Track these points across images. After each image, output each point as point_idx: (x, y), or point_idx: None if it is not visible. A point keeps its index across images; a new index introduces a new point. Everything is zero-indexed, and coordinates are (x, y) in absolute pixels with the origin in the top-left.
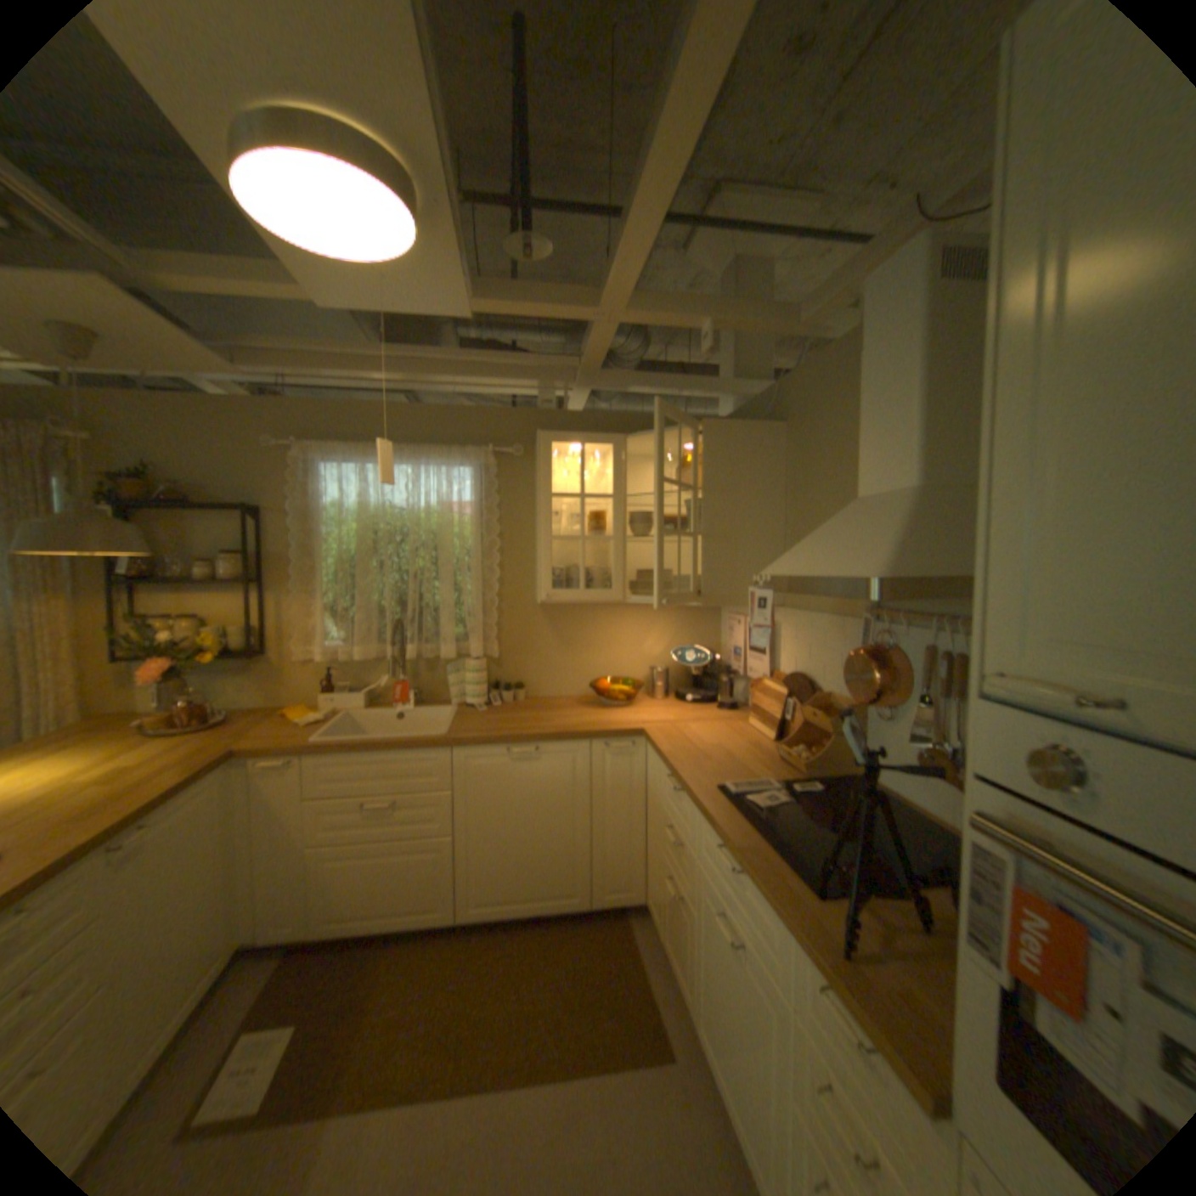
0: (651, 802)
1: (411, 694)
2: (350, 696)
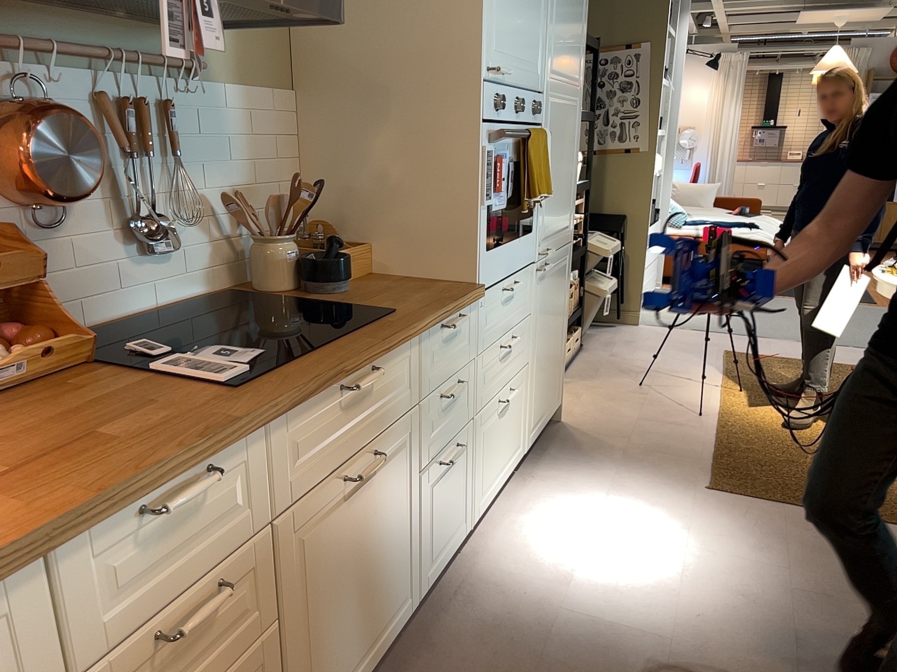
0: None
1: None
2: None
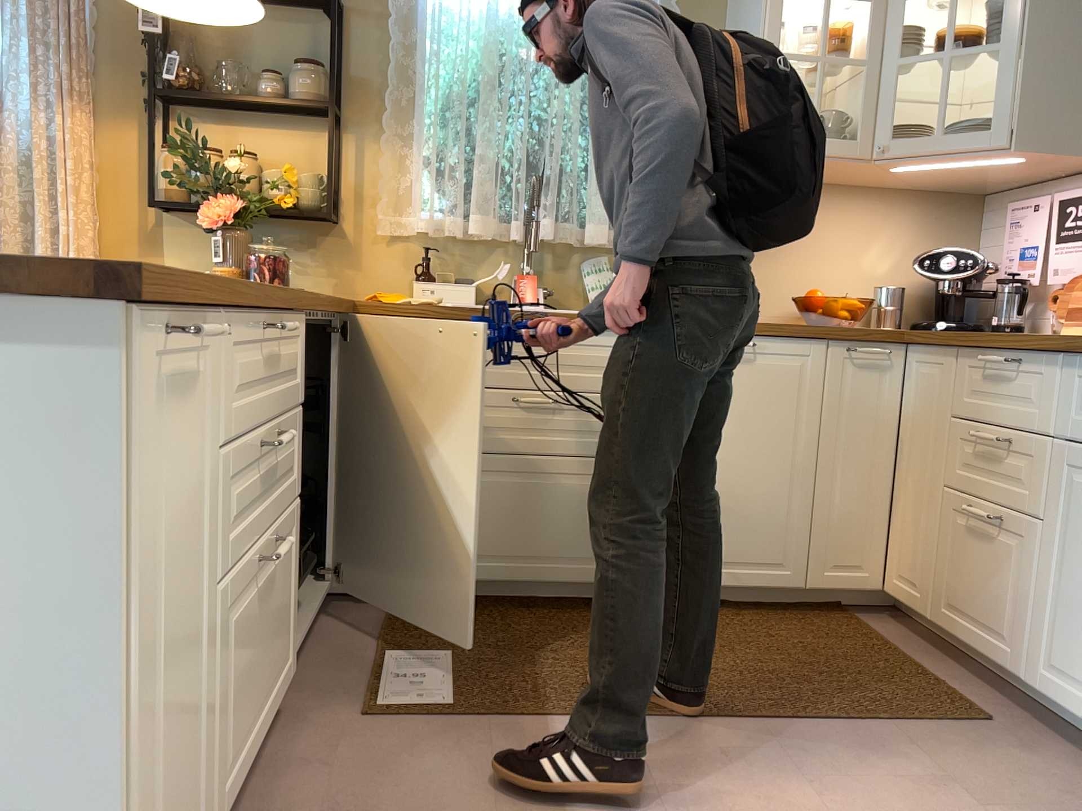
0: (914, 432)
1: (541, 290)
2: (457, 285)
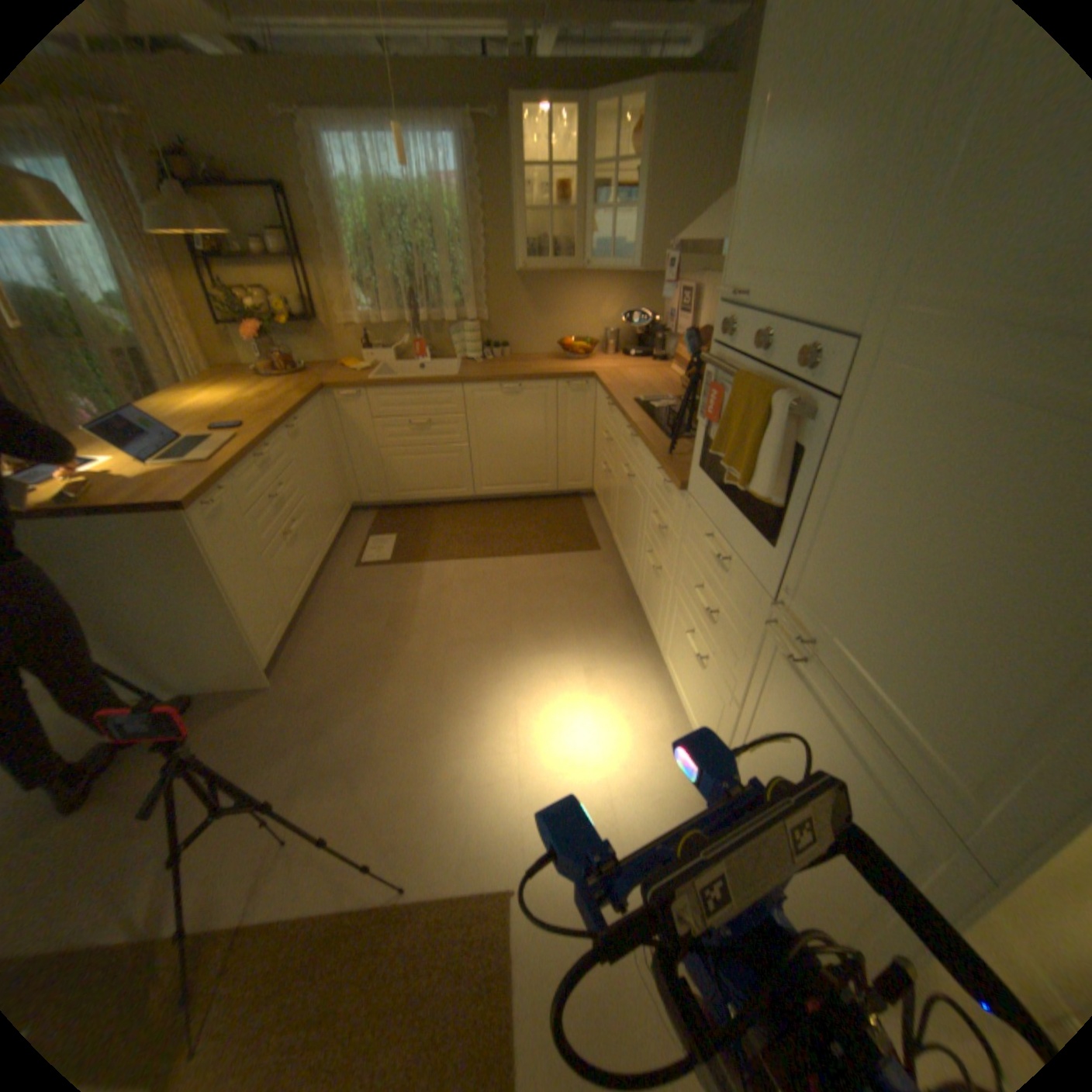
0: (596, 423)
1: (427, 351)
2: (384, 352)
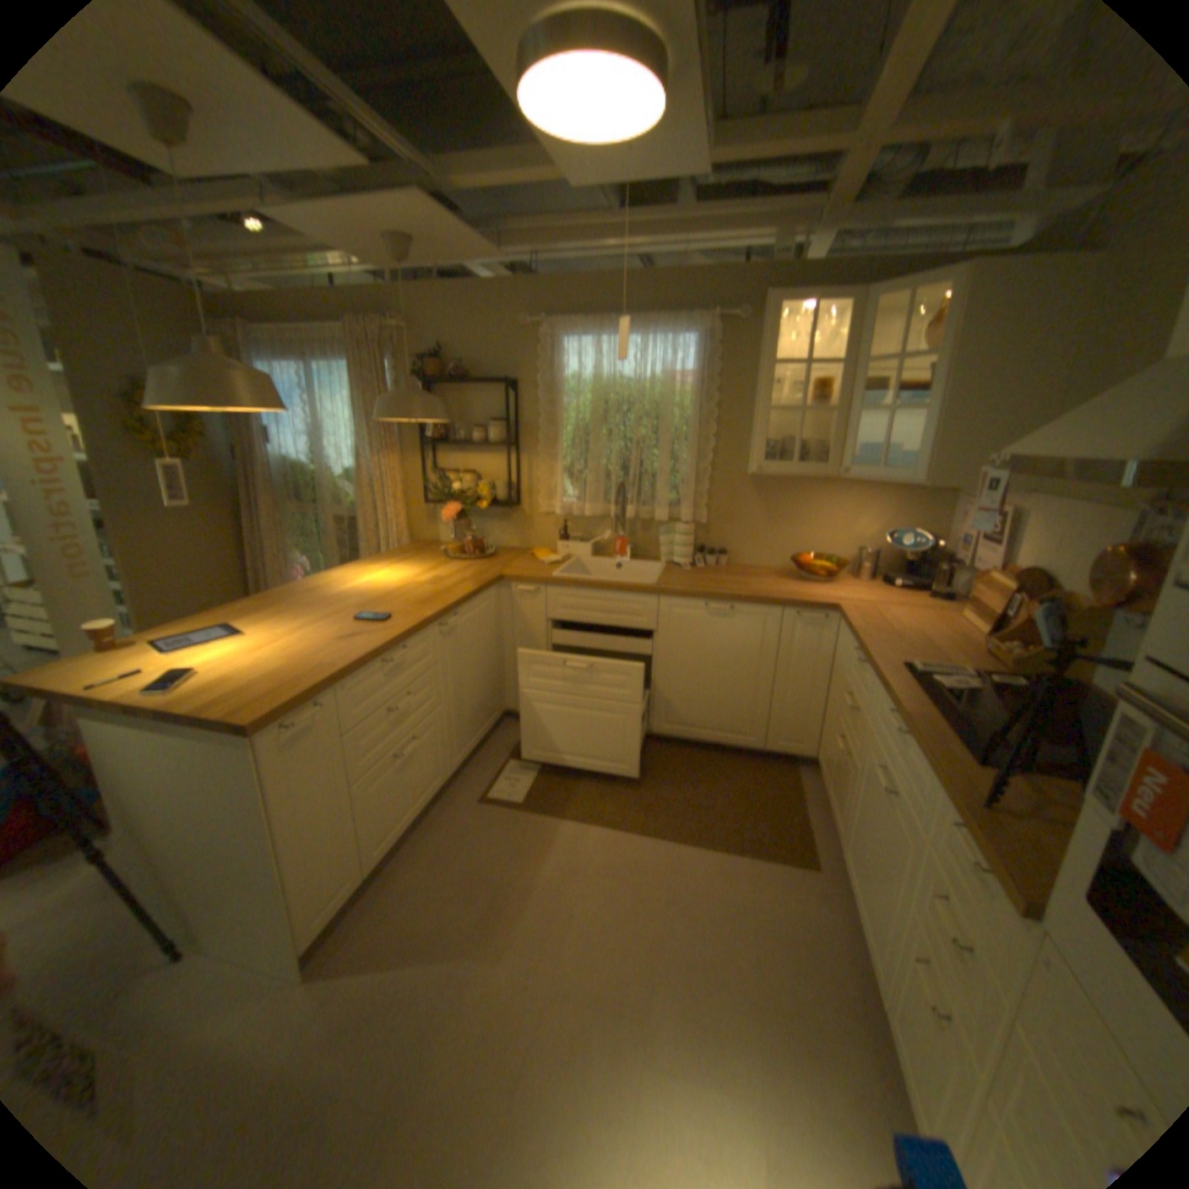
0: (836, 672)
1: (628, 550)
2: (580, 546)
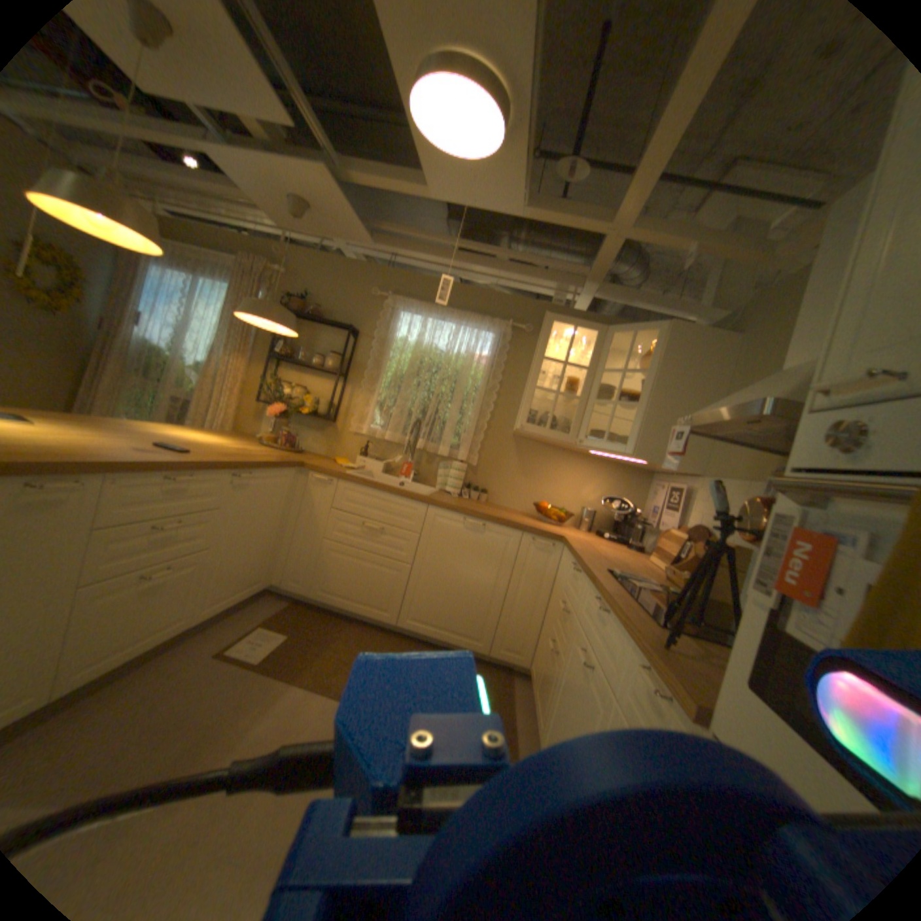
0: (555, 591)
1: (412, 473)
2: (375, 462)
